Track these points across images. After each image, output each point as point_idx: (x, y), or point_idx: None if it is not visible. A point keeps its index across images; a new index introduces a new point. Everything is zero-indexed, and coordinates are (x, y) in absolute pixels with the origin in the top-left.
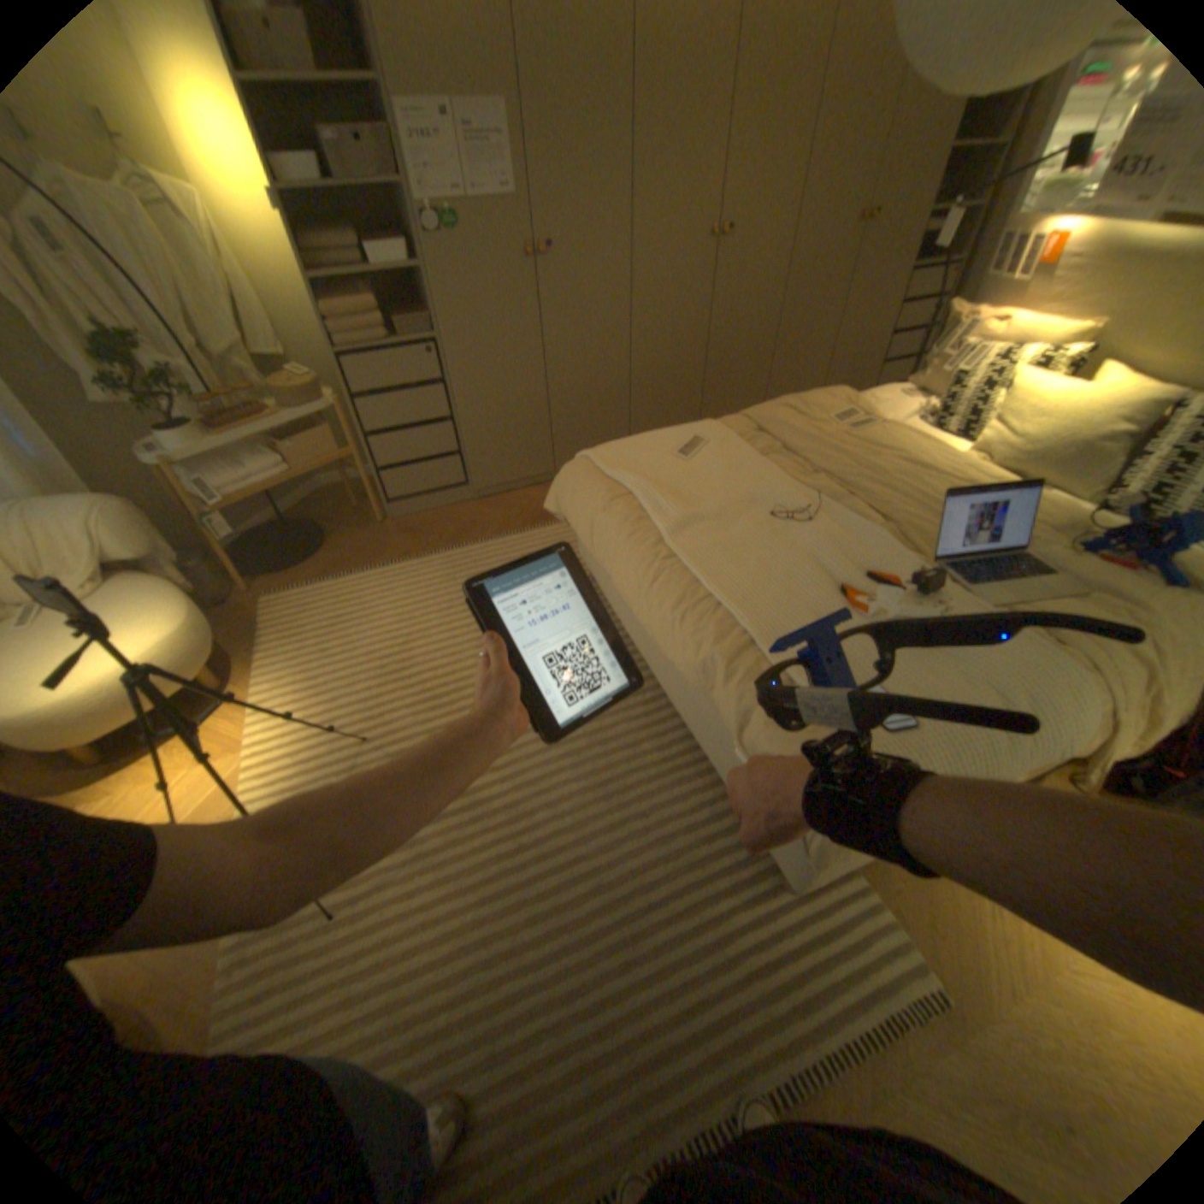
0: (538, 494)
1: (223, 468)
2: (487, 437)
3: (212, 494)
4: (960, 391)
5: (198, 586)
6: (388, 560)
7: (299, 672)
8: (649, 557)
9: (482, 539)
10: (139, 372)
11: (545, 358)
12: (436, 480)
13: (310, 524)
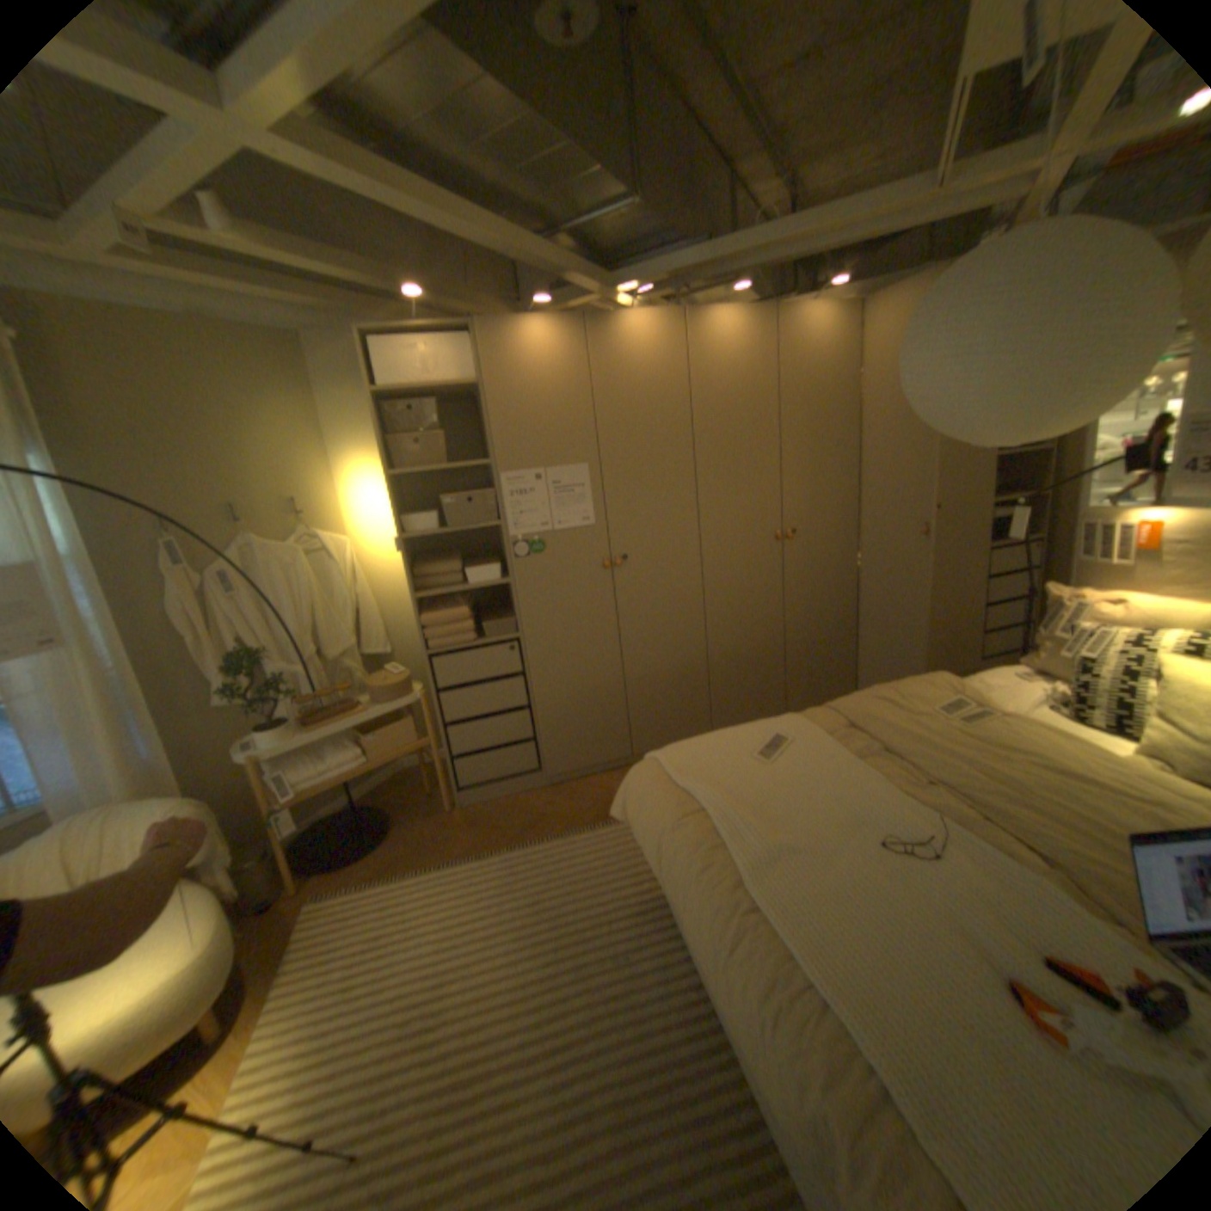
0: (616, 780)
1: (307, 762)
2: (564, 722)
3: (290, 789)
4: (1098, 680)
5: (250, 890)
6: (447, 860)
7: (313, 1021)
8: (730, 907)
9: (550, 837)
10: (259, 681)
11: (623, 648)
12: (511, 767)
13: (382, 812)
